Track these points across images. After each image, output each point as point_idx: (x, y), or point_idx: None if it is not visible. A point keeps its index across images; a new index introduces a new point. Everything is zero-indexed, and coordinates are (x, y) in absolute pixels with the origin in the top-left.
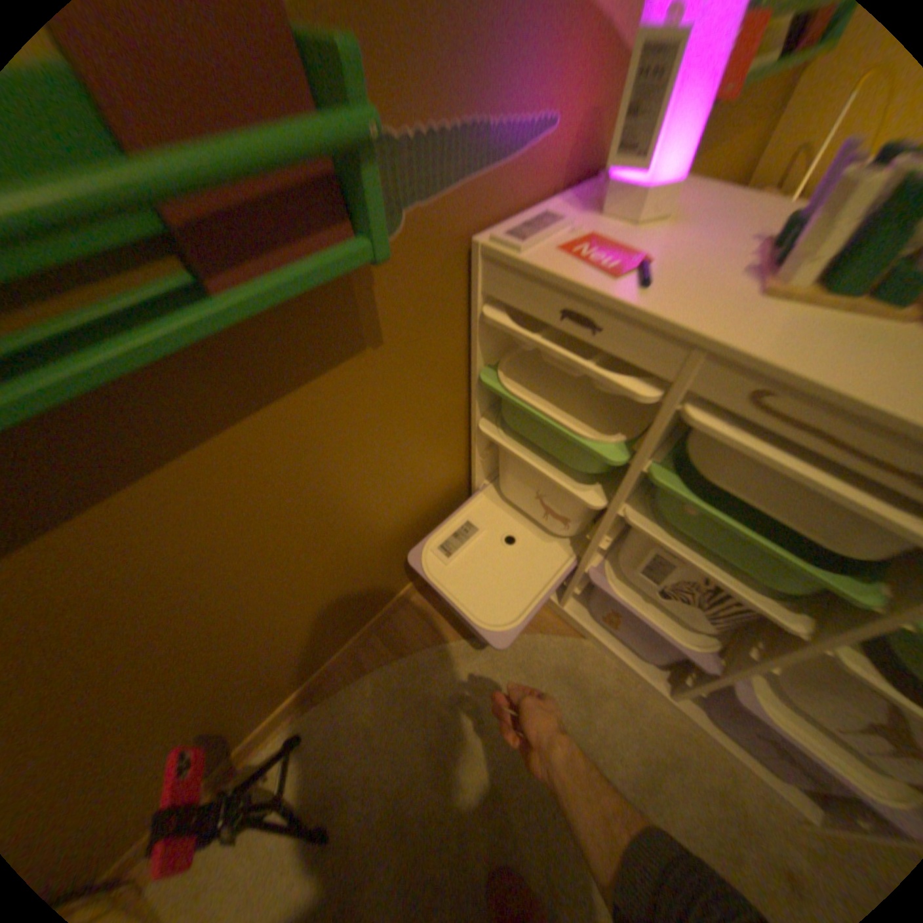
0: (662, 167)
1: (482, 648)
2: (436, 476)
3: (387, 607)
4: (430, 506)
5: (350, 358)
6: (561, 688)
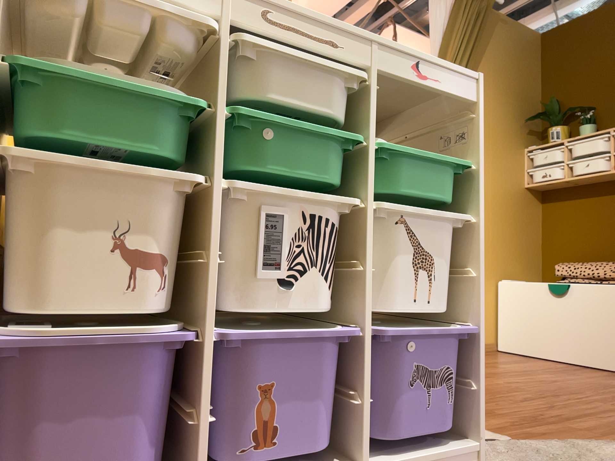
0: None
1: None
2: None
3: None
4: None
5: None
6: None
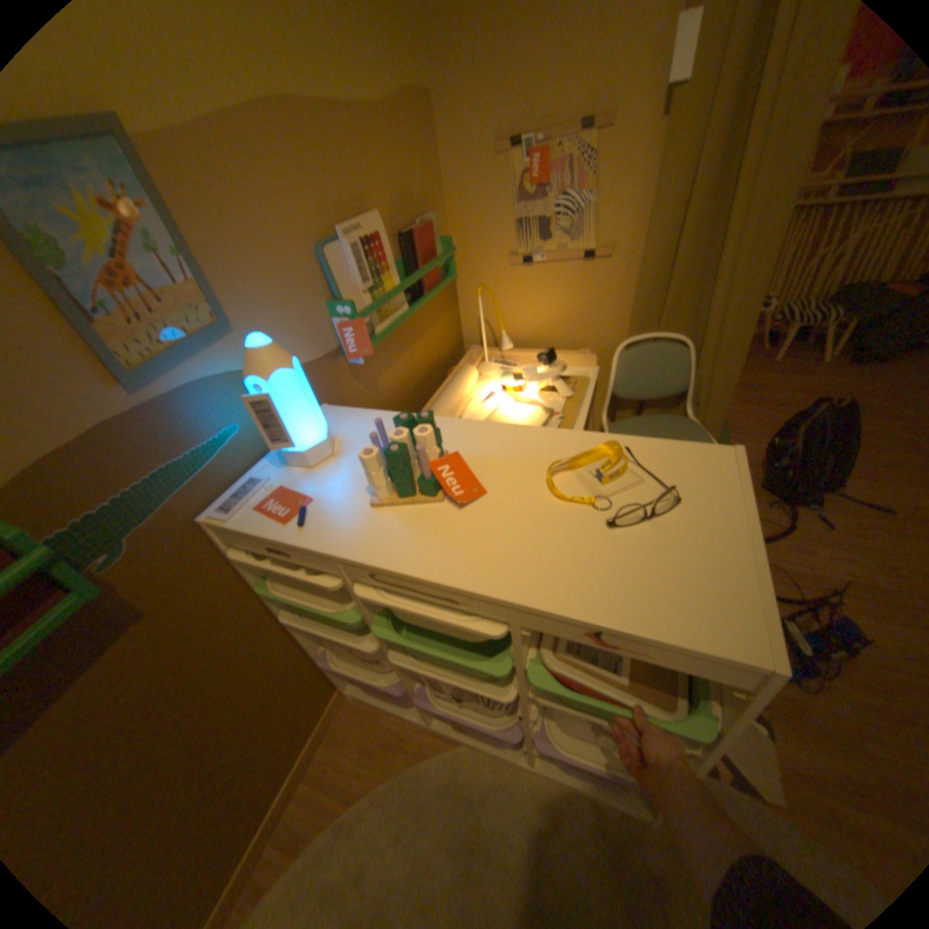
0: (305, 439)
1: (372, 803)
2: (262, 670)
3: (271, 809)
4: (272, 695)
5: (112, 642)
6: (448, 806)
